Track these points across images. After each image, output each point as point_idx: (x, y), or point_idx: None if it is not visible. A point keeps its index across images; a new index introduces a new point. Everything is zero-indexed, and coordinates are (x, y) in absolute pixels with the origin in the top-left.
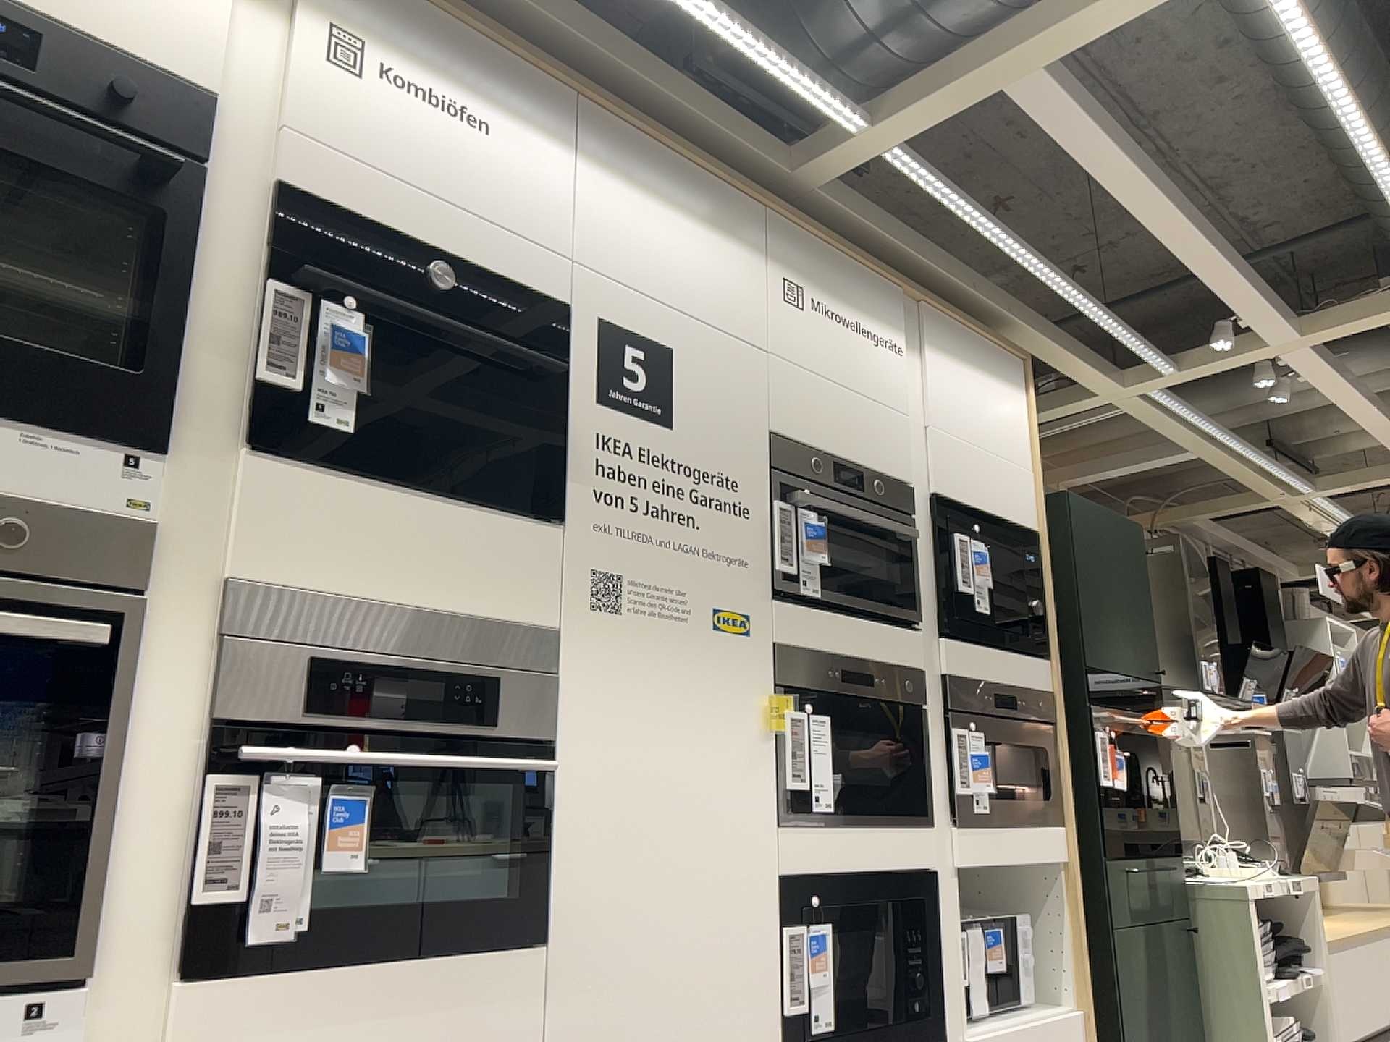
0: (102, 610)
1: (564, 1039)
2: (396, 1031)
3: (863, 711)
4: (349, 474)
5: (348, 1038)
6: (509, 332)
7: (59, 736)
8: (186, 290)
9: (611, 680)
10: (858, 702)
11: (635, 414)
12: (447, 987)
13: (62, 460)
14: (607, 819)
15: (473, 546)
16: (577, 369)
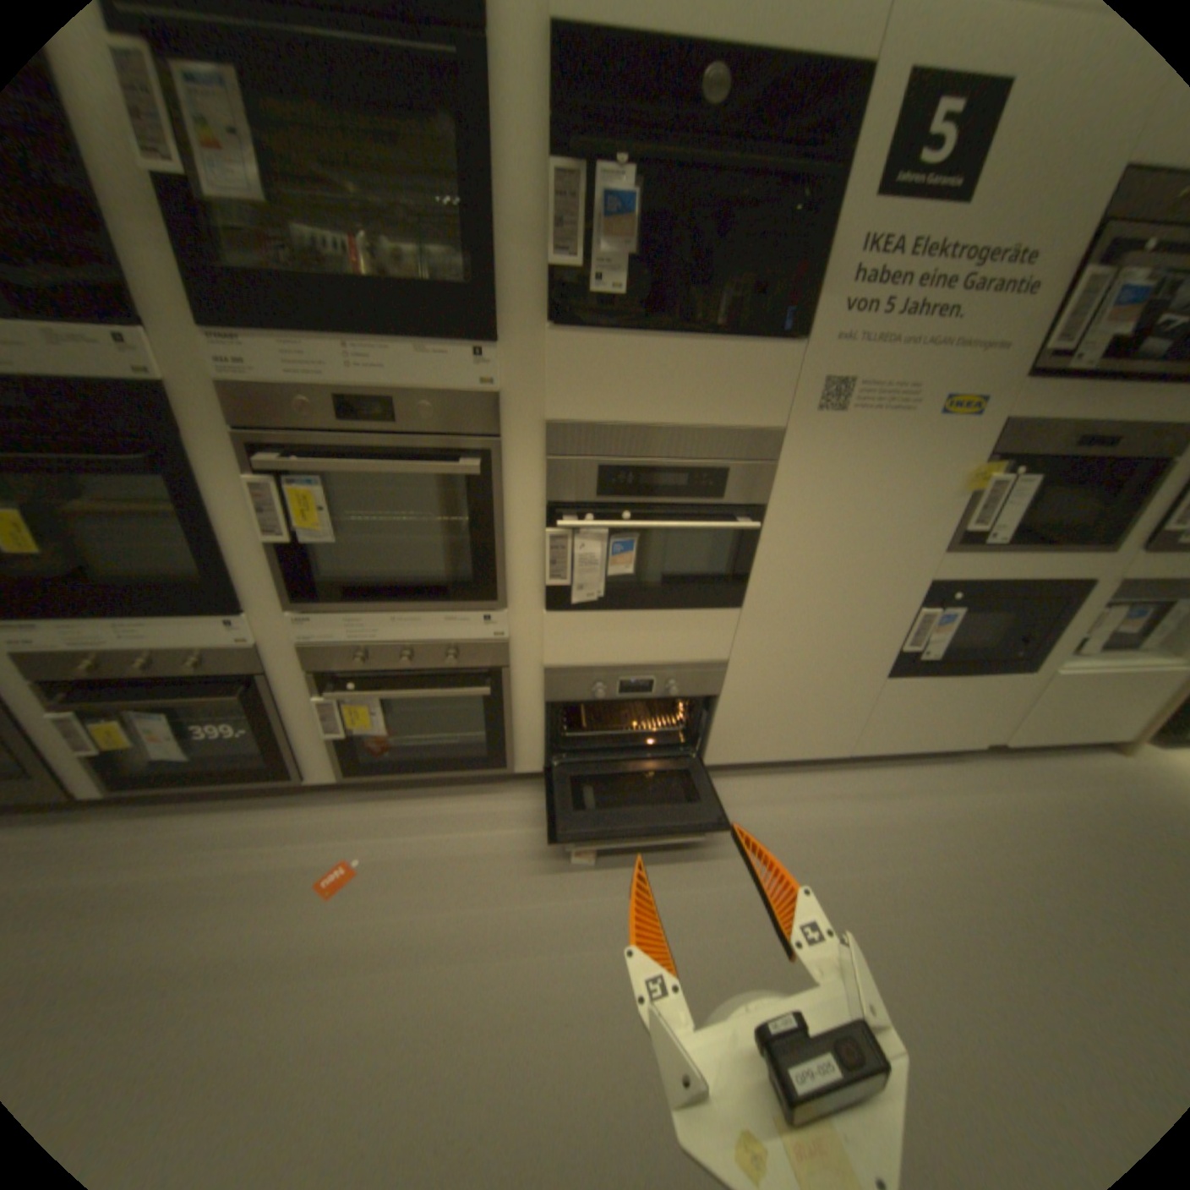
0: (479, 447)
1: (743, 646)
2: (648, 636)
3: (1085, 468)
4: (622, 331)
5: (624, 636)
6: (786, 133)
7: (476, 507)
8: (489, 191)
9: (821, 461)
10: (1088, 457)
11: (922, 198)
12: (677, 622)
13: (437, 361)
14: (796, 548)
15: (719, 373)
16: (861, 158)
